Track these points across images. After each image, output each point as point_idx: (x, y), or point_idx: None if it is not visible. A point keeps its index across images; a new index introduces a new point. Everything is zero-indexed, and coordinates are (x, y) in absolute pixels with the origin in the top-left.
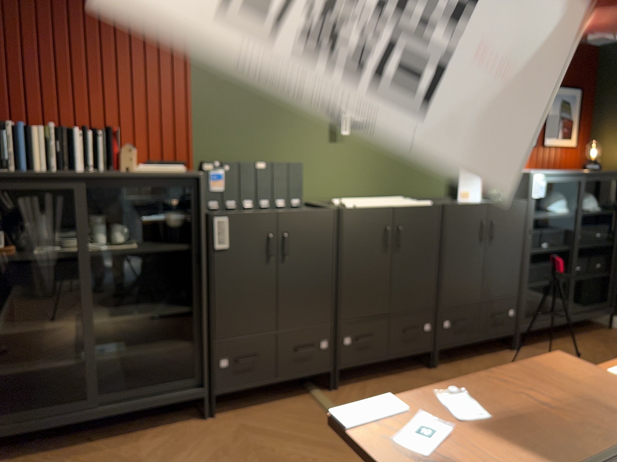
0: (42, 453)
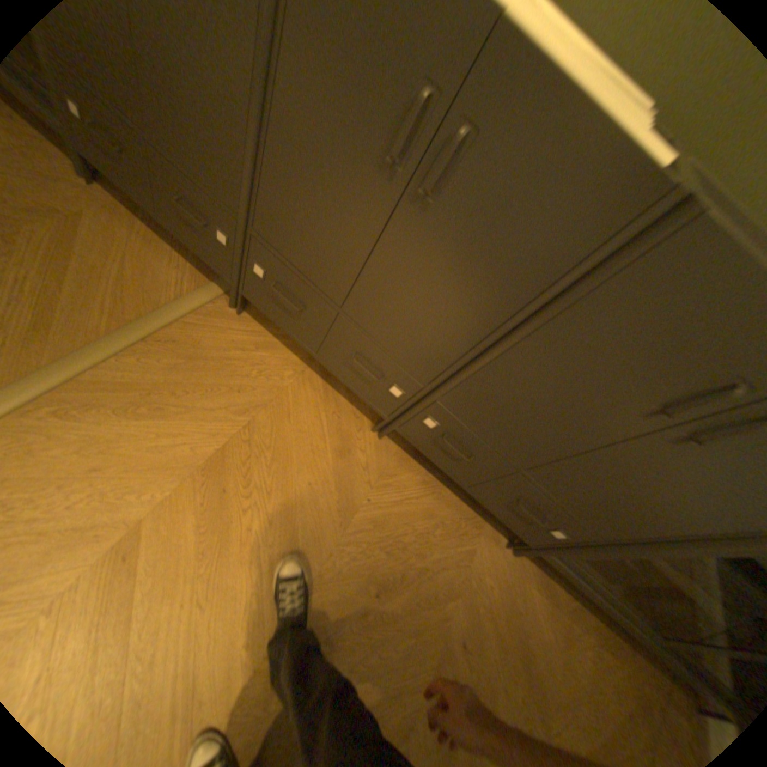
0: None
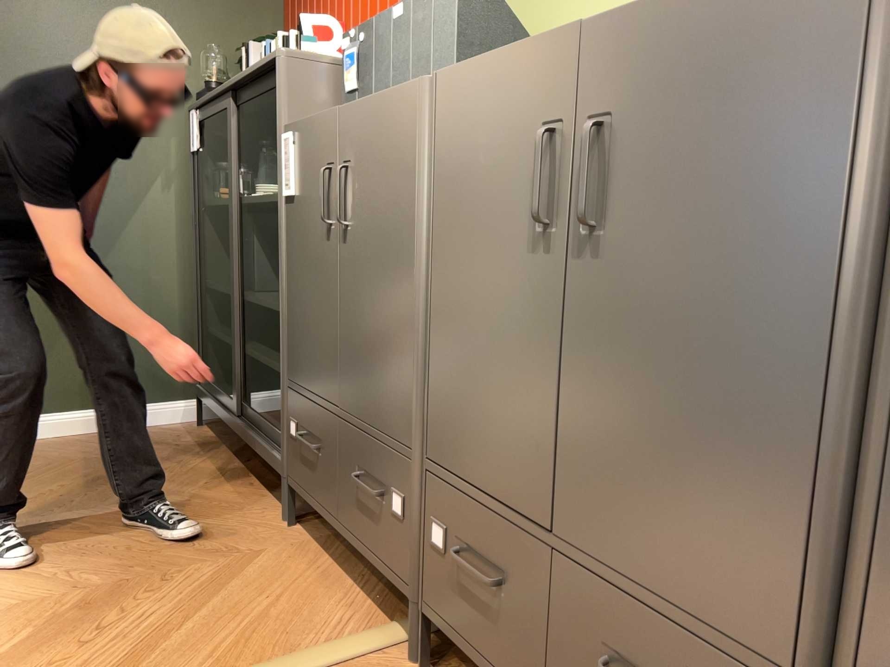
0: (224, 447)
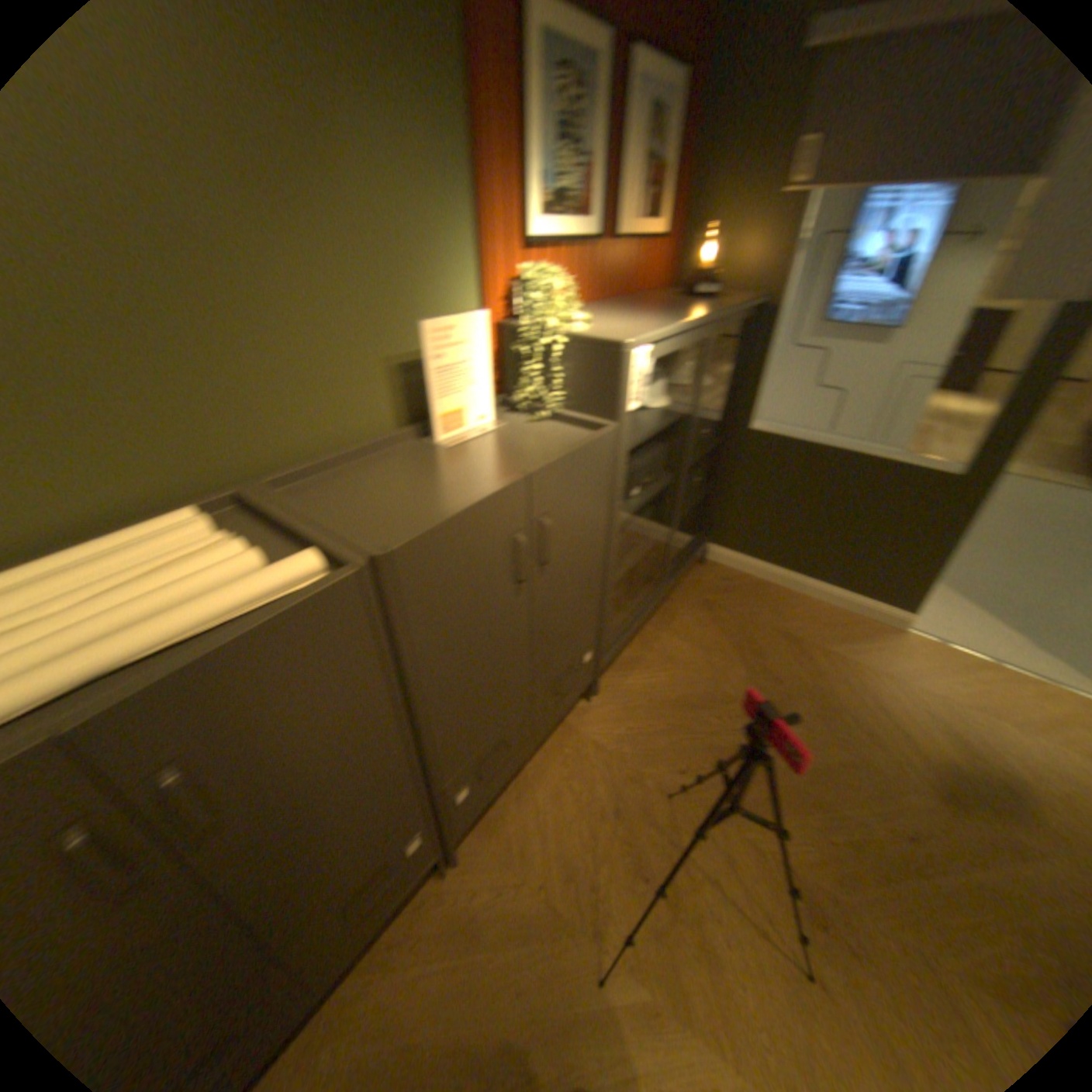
0: None
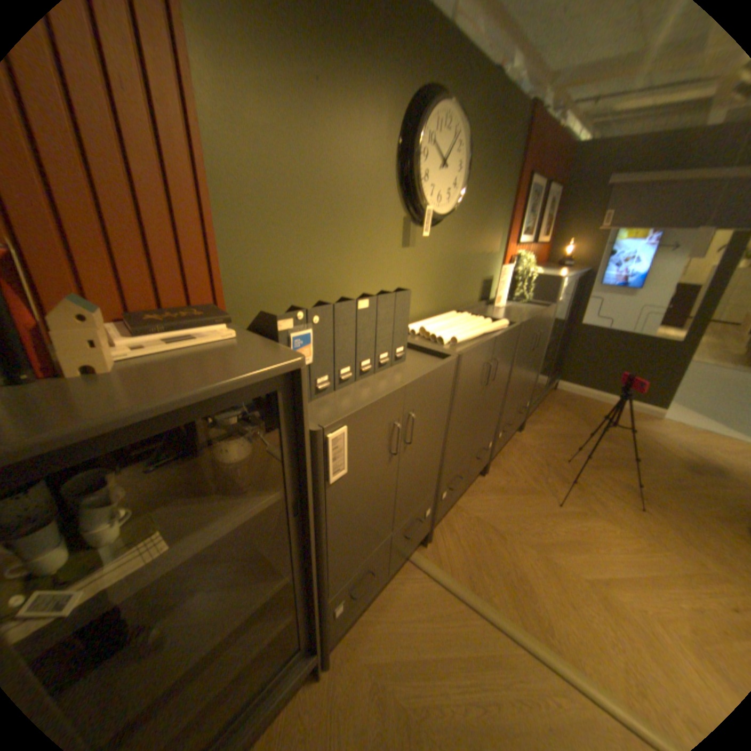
0: None
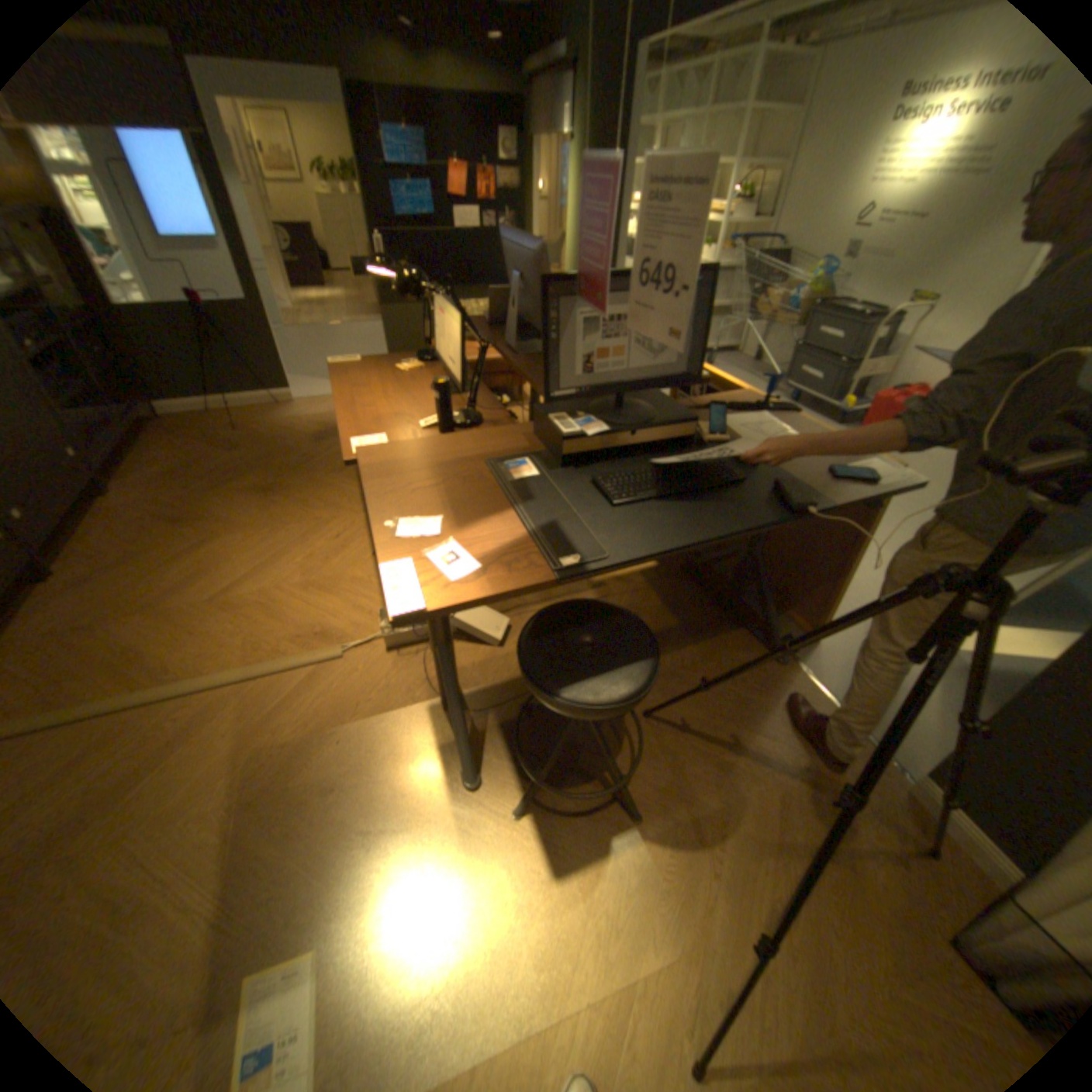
0: None
